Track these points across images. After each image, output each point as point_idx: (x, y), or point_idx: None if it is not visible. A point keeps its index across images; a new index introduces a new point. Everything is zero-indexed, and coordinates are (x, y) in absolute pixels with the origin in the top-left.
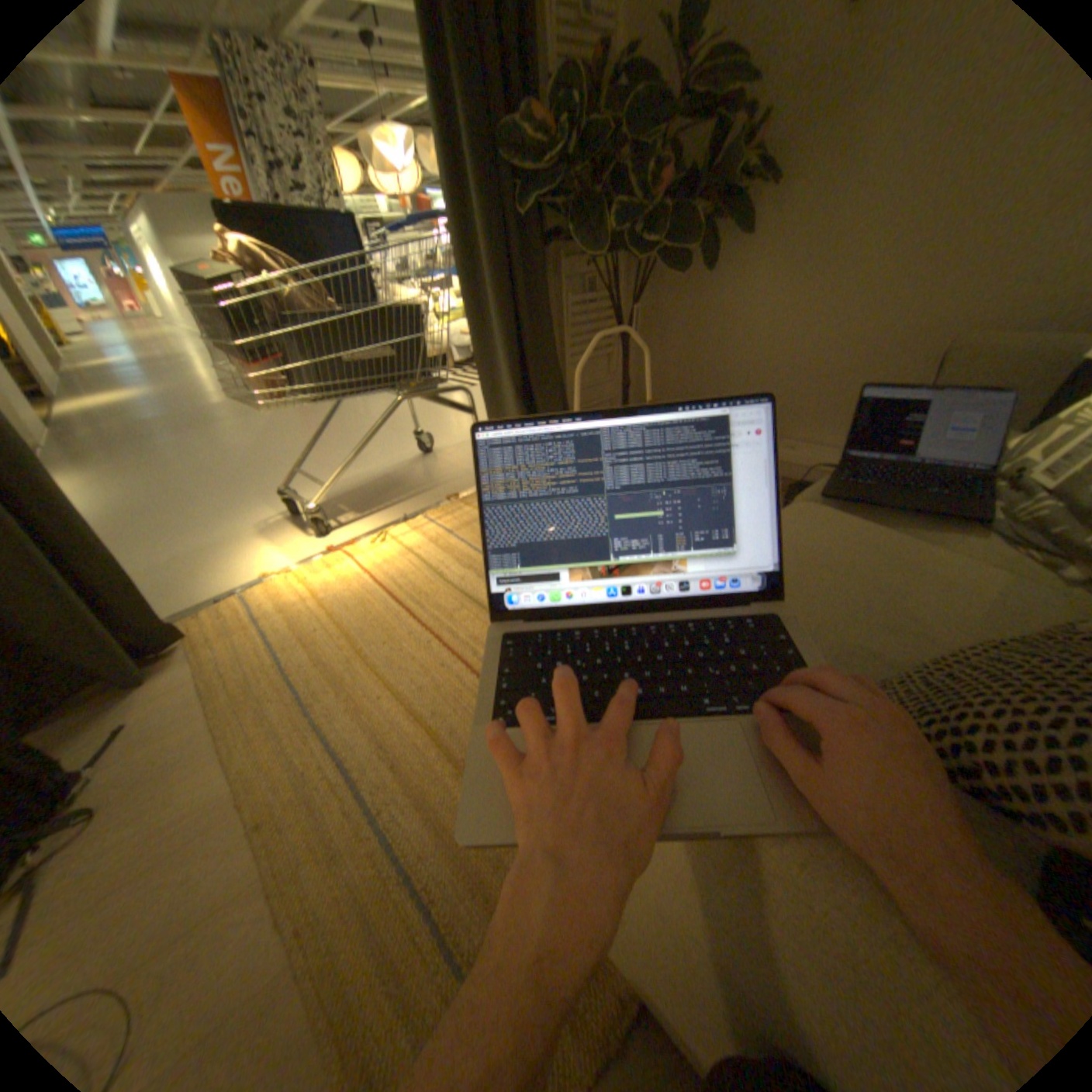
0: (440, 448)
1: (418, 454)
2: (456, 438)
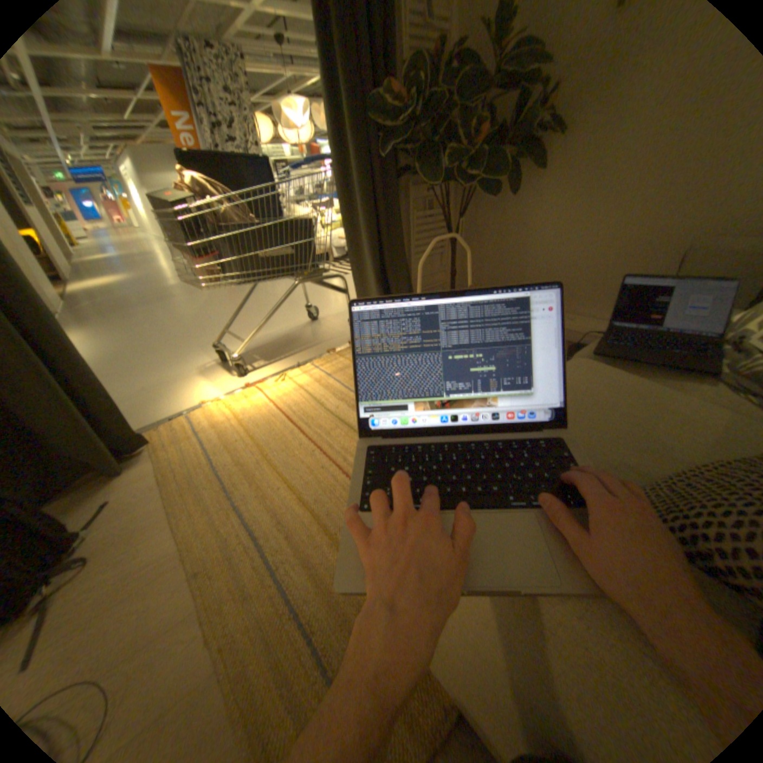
0: (323, 317)
1: (308, 321)
2: (334, 310)
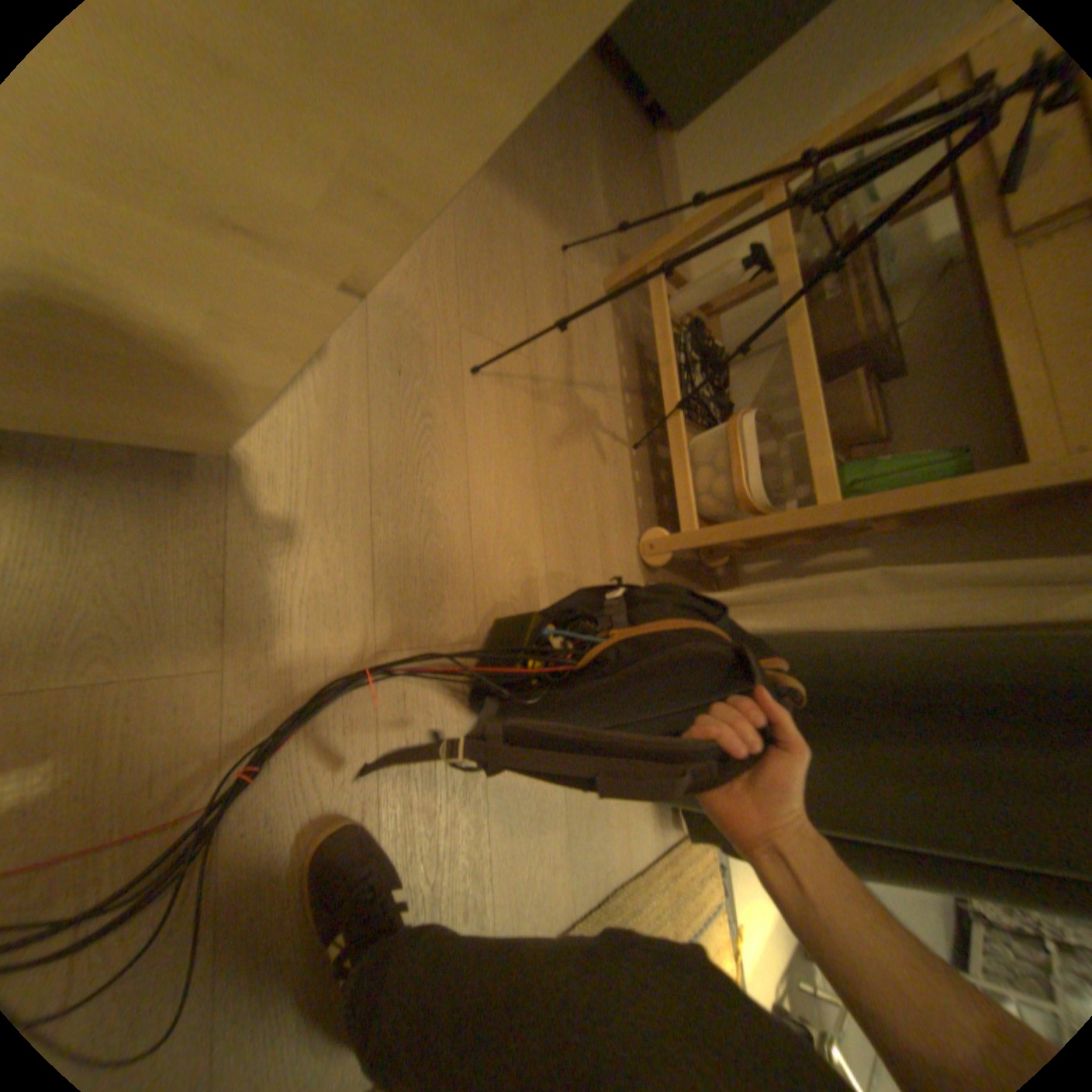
0: None
1: None
2: None
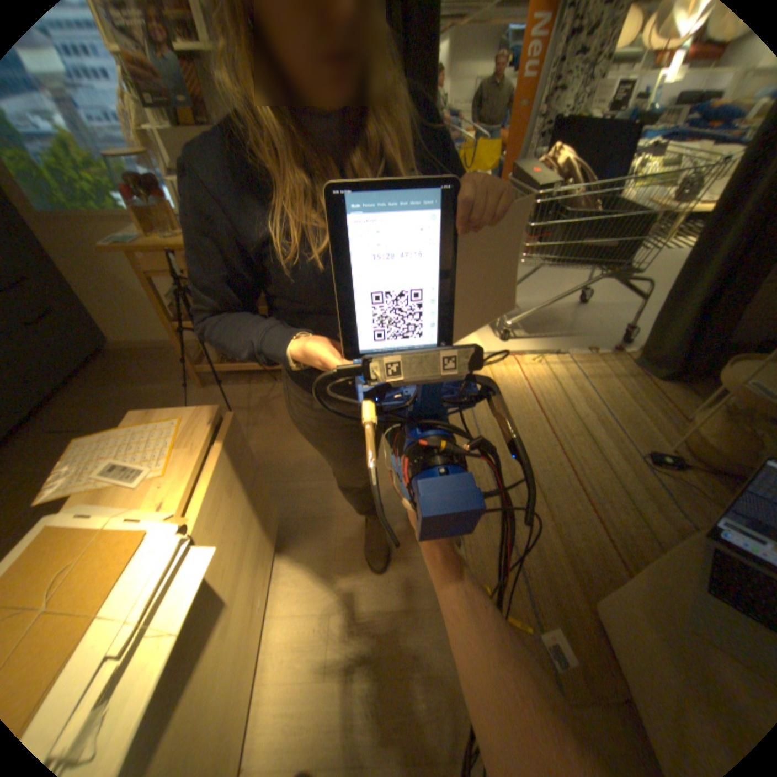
0: (595, 301)
1: (576, 300)
2: (609, 297)
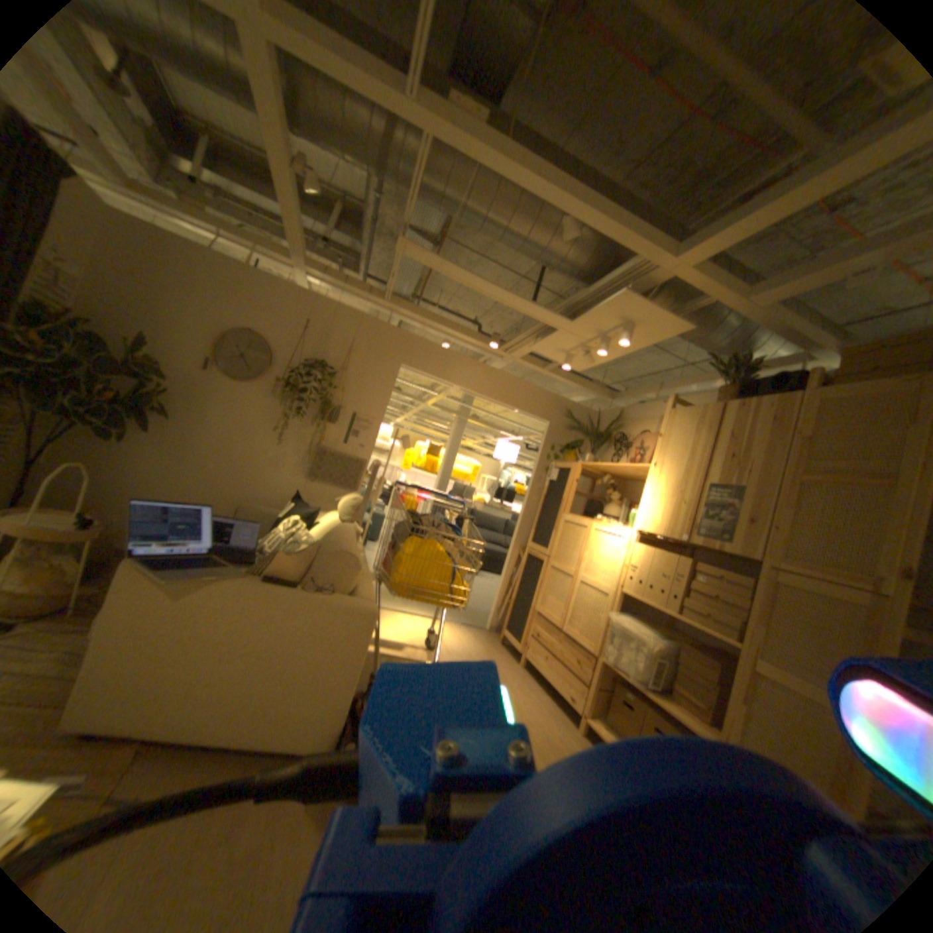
0: None
1: None
2: None
